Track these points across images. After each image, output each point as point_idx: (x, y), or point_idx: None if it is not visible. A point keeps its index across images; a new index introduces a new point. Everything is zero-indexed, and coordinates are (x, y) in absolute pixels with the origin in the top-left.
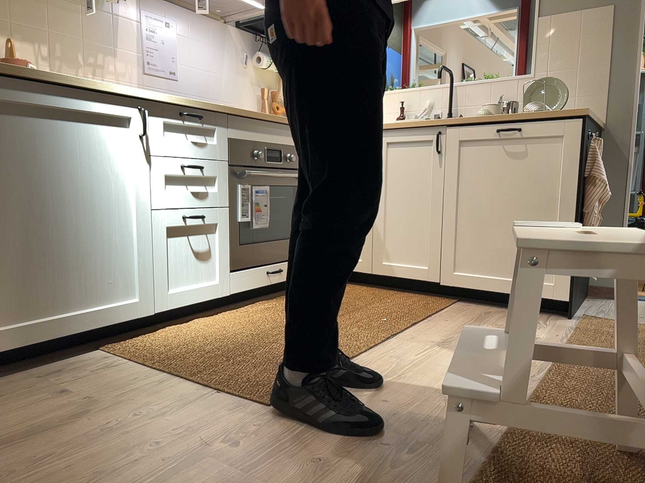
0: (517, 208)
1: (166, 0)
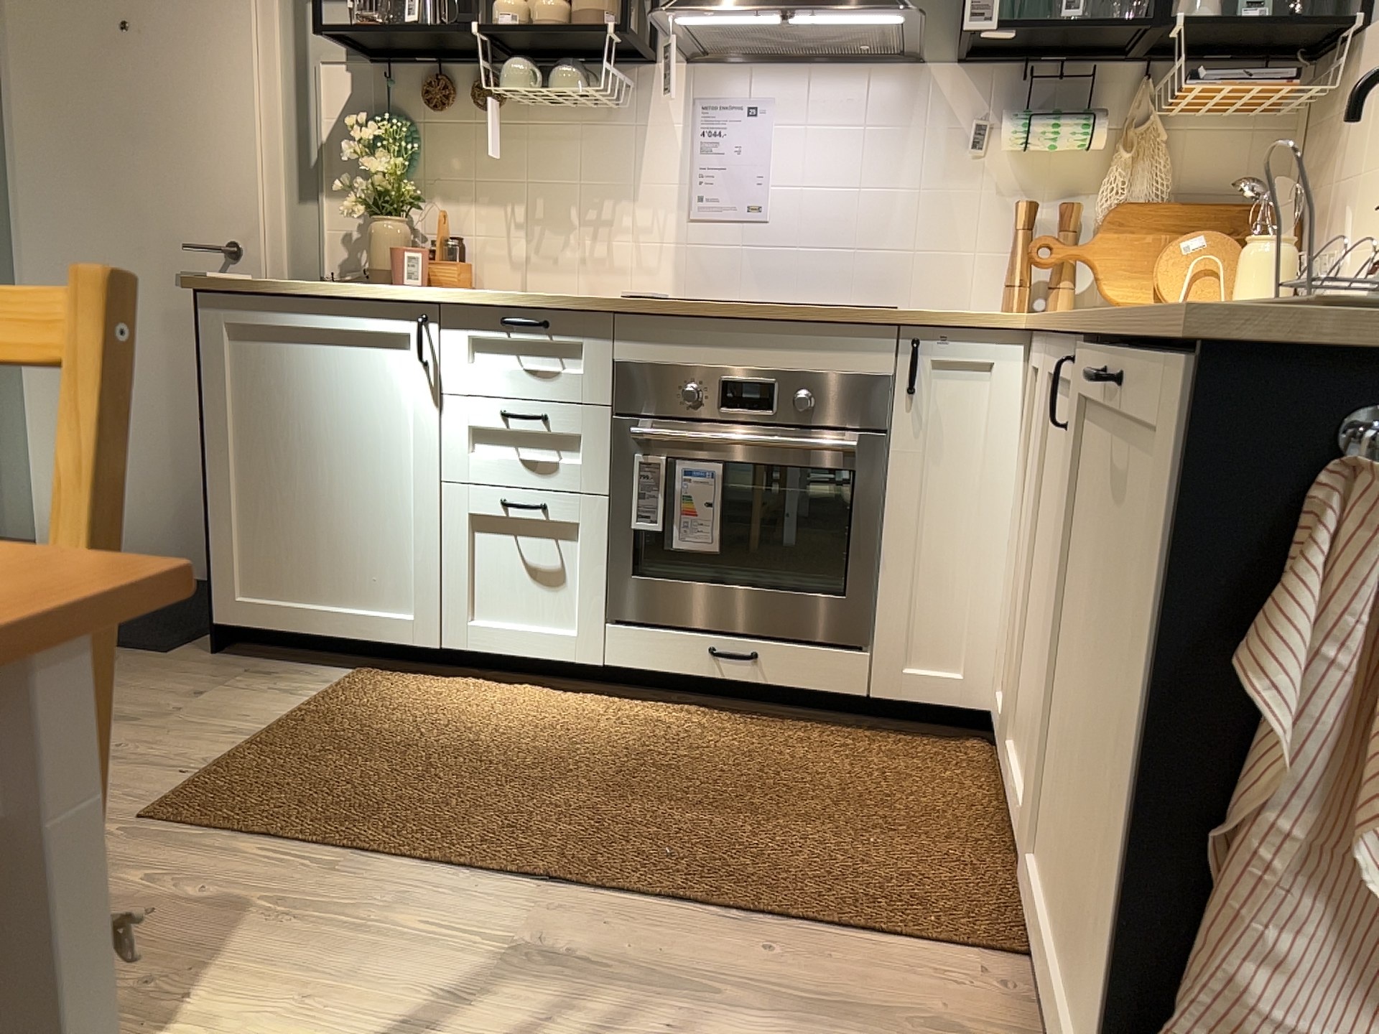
0: (1108, 723)
1: (748, 59)
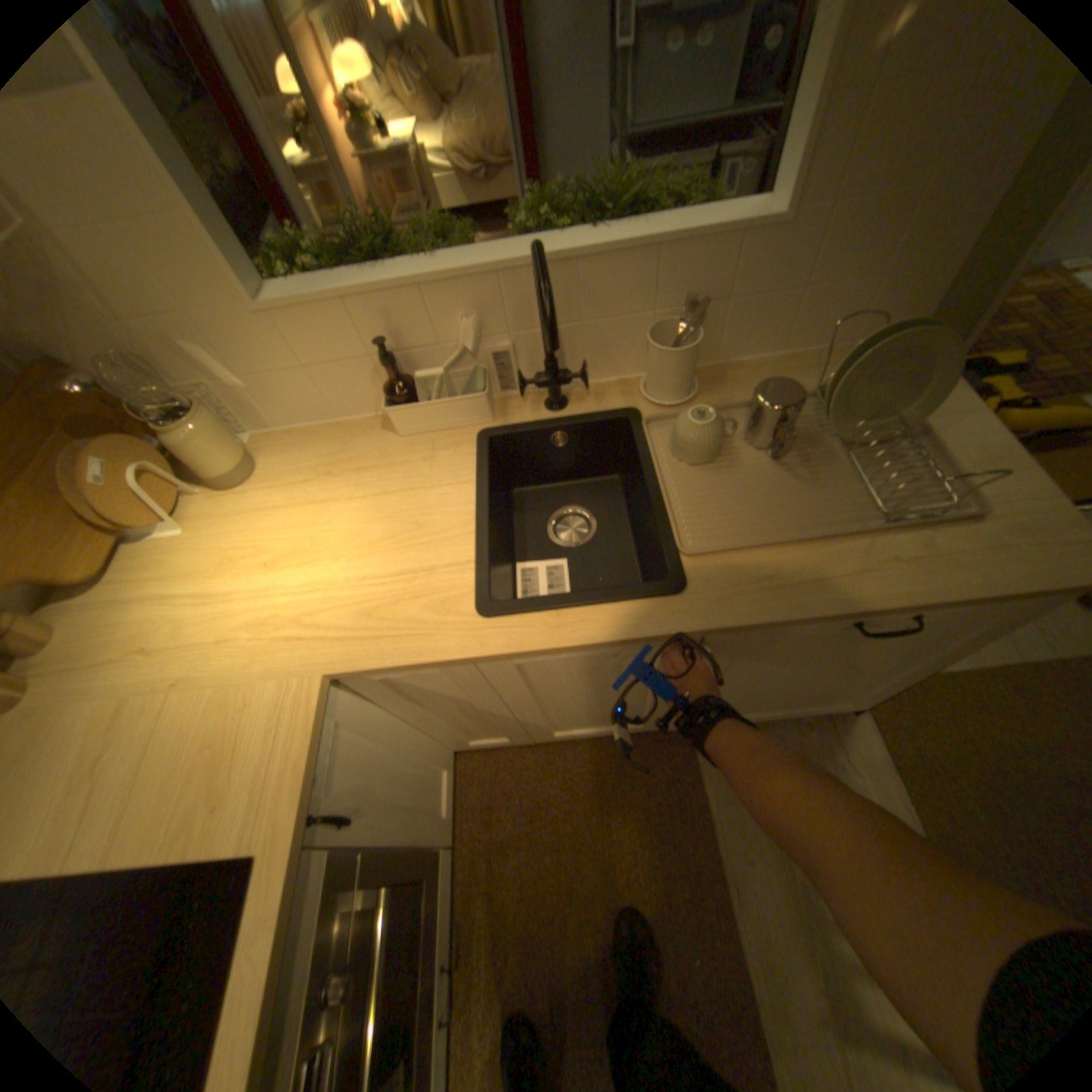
0: (834, 675)
1: None
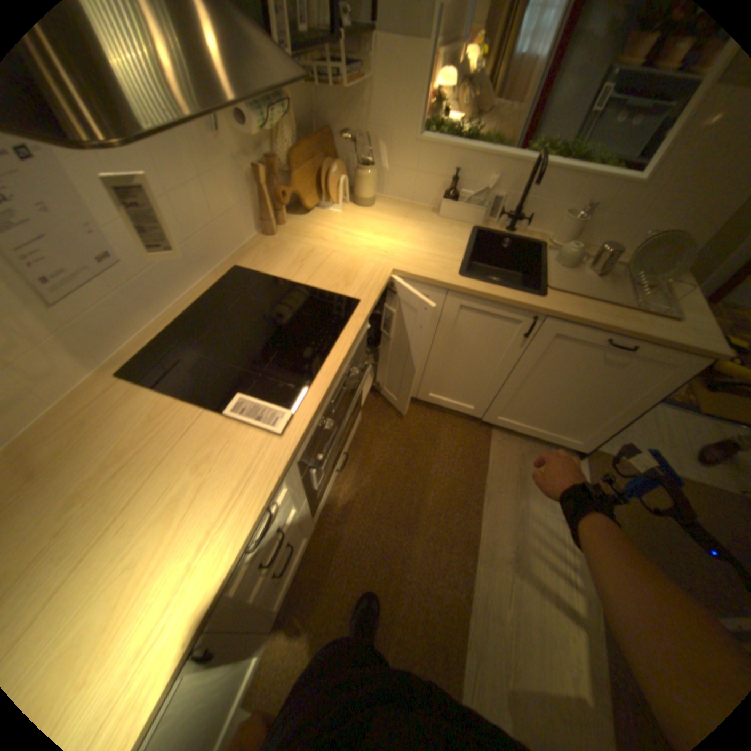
0: (584, 398)
1: None
